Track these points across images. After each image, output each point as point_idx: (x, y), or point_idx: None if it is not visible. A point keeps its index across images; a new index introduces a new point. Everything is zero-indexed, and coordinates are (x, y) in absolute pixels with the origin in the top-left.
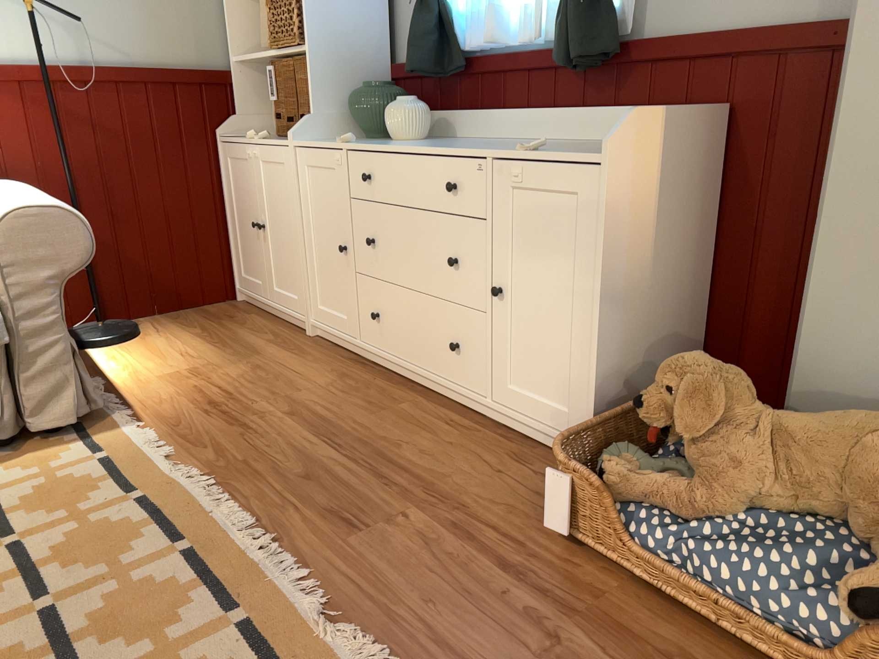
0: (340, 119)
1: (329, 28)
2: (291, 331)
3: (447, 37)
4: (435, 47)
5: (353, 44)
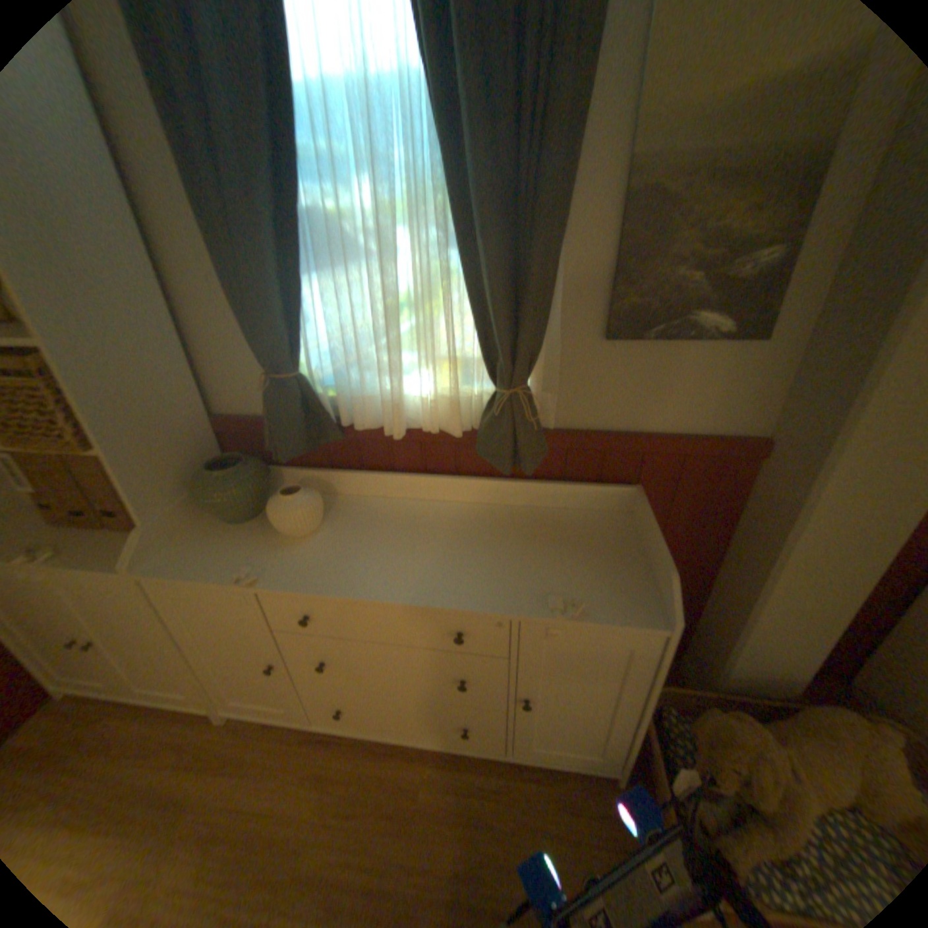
0: (178, 508)
1: (123, 412)
2: (189, 727)
3: (310, 404)
4: (307, 425)
5: (161, 415)
